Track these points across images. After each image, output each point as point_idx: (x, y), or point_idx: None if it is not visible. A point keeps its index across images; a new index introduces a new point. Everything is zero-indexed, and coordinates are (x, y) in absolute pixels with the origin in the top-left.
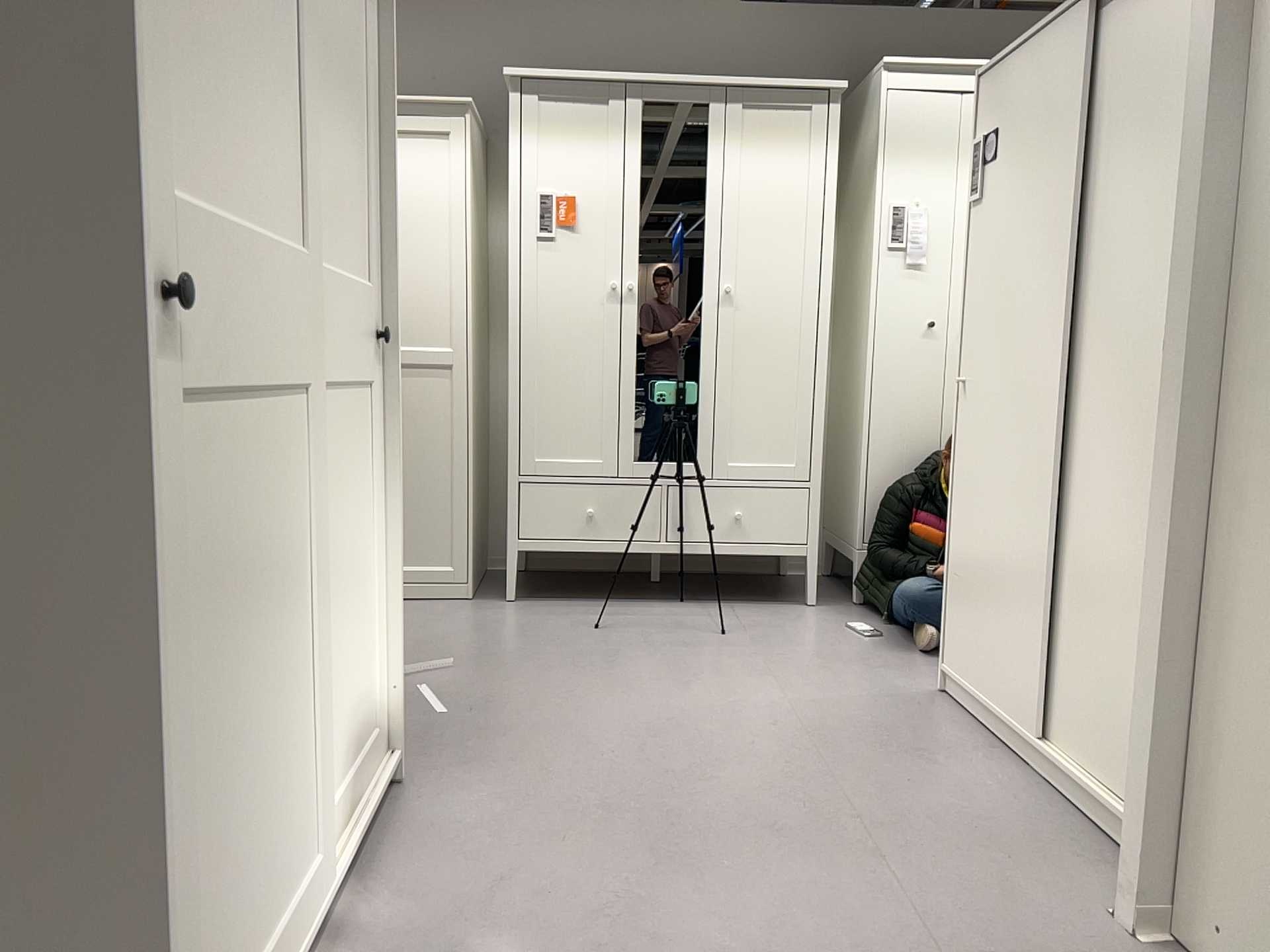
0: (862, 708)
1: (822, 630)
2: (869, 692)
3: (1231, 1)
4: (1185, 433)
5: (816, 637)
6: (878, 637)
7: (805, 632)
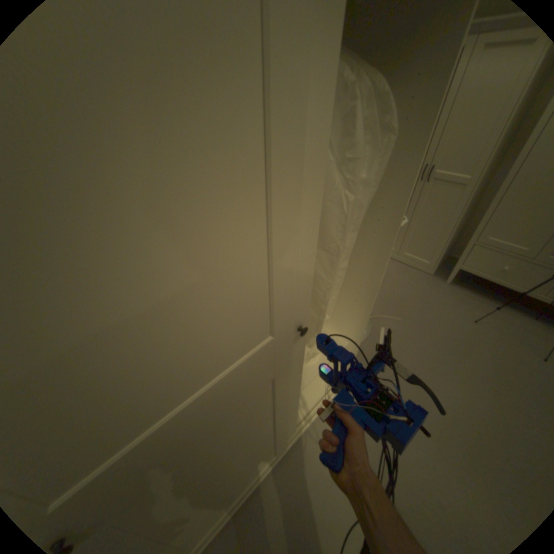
0: None
1: None
2: None
3: None
4: None
5: None
6: None
7: None
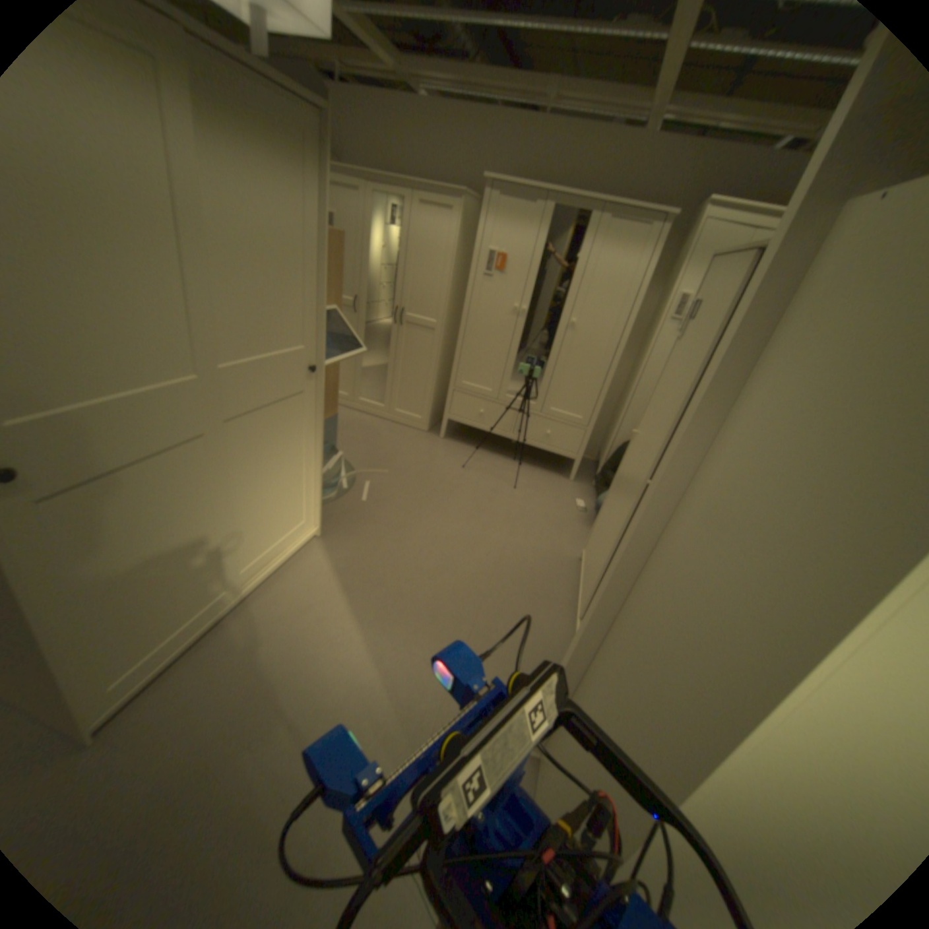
0: (536, 554)
1: (561, 498)
2: (549, 545)
3: (740, 351)
4: (607, 583)
5: (555, 502)
6: (584, 511)
7: (553, 496)
